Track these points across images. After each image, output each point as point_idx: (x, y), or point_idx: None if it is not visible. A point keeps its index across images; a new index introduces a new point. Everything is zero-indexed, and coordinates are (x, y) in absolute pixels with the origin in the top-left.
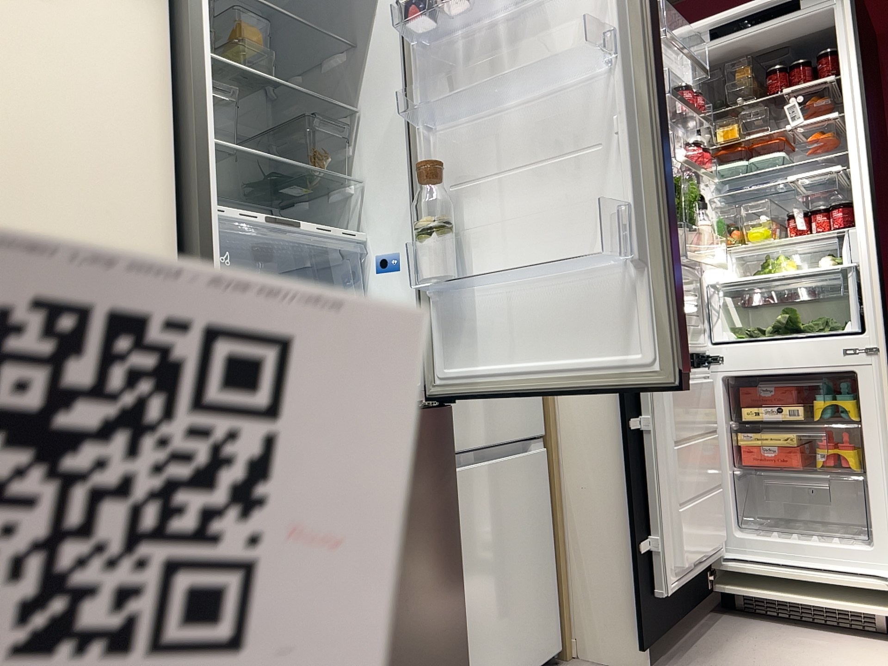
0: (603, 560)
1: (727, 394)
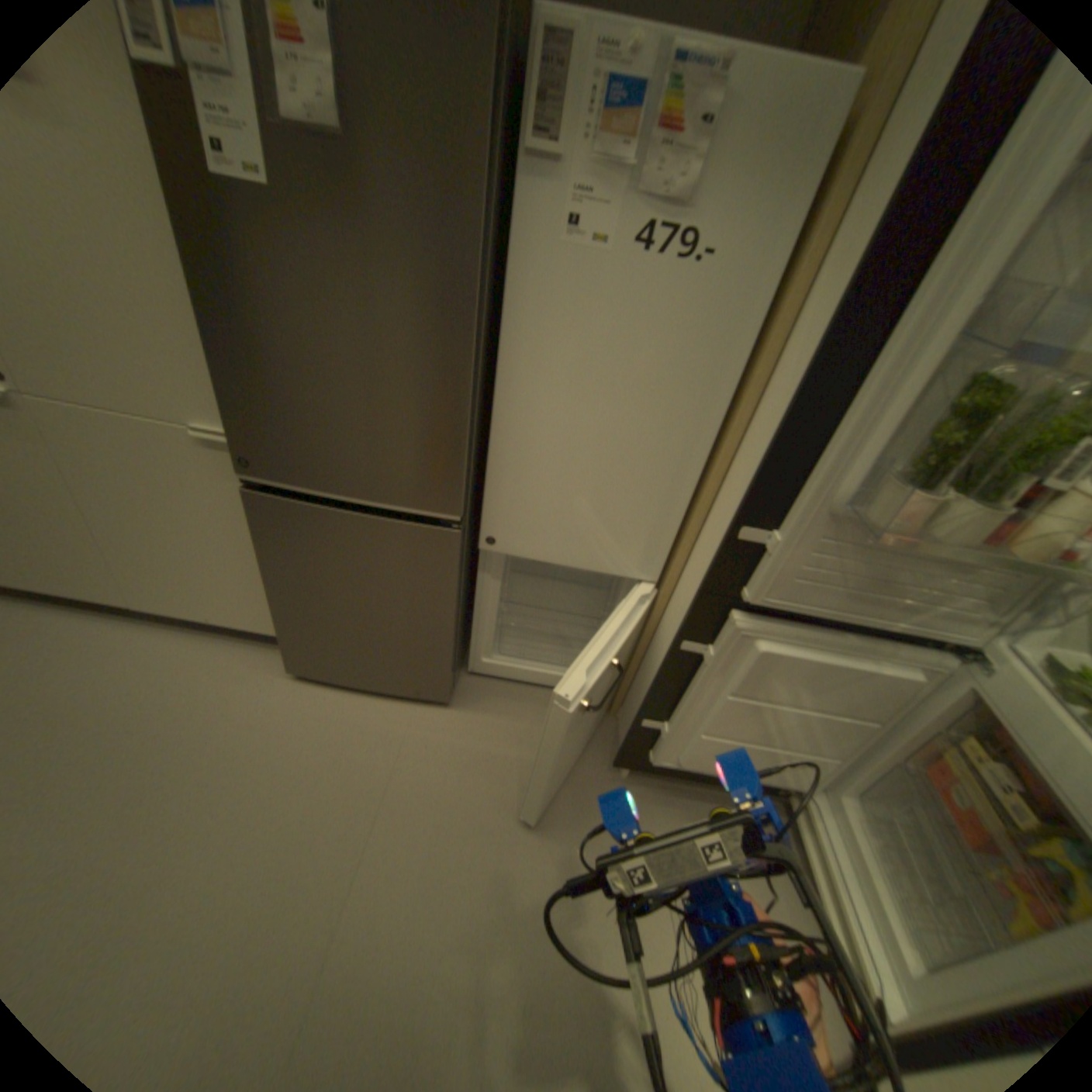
0: (642, 697)
1: (971, 706)
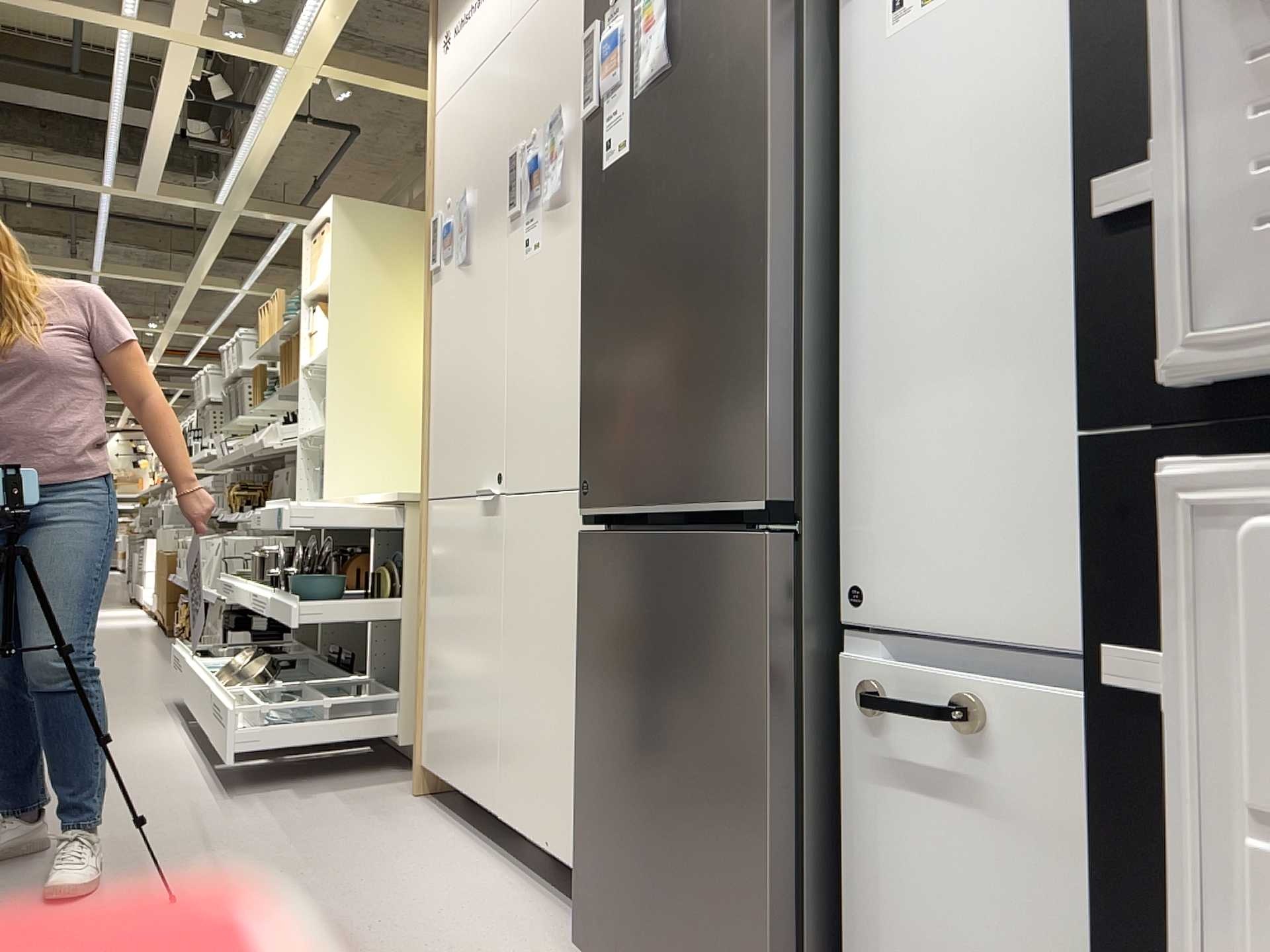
0: None
1: None
